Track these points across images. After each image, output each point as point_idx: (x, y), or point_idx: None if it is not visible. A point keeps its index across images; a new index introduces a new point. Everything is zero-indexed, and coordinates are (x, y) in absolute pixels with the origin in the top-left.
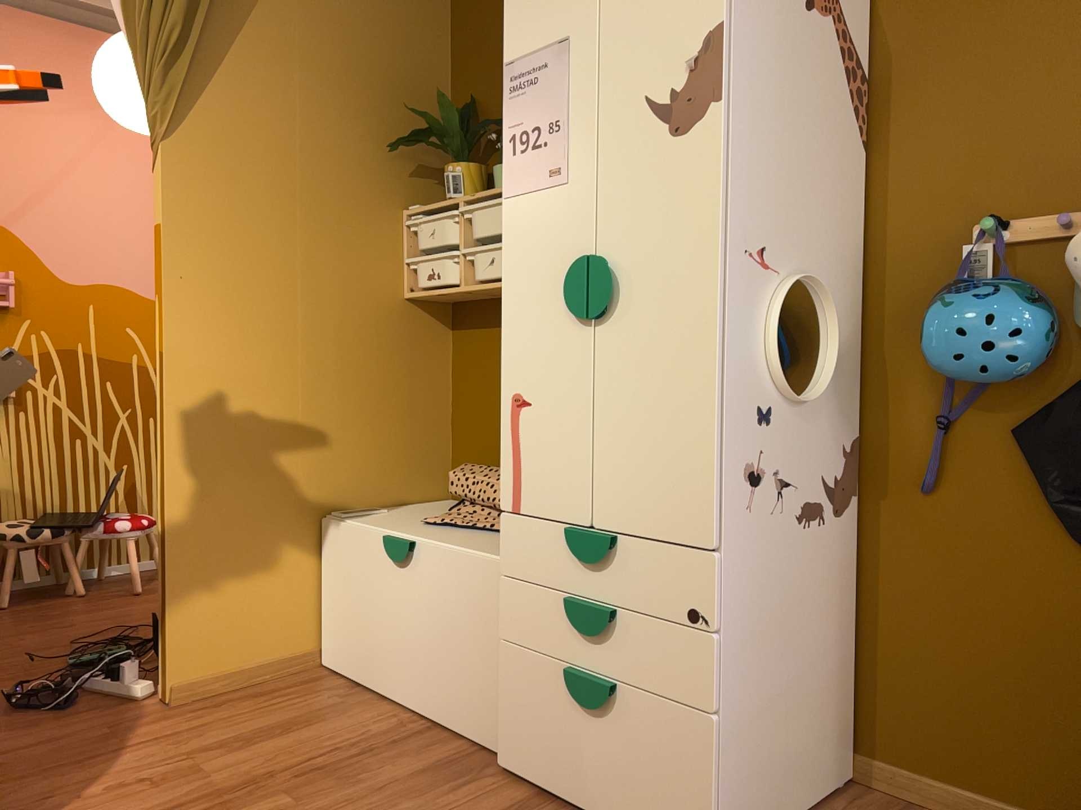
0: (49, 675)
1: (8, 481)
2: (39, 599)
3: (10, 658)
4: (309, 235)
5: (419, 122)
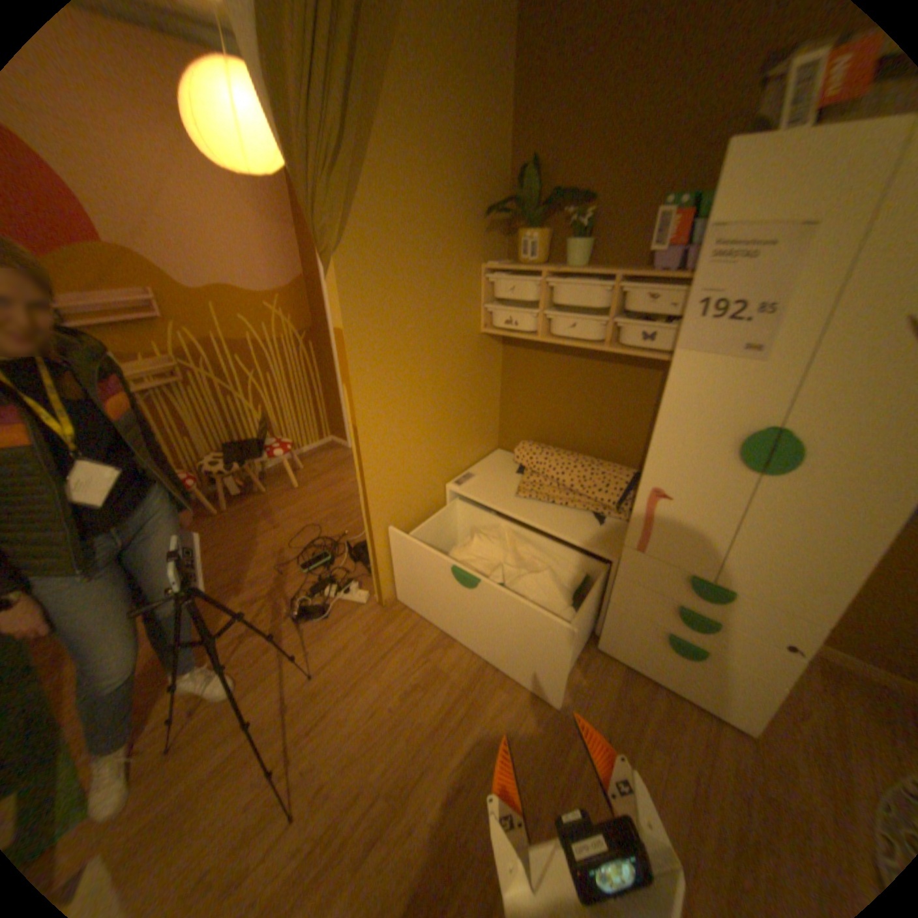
0: (297, 583)
1: (193, 433)
2: (240, 500)
3: (263, 569)
4: (429, 305)
5: (490, 179)
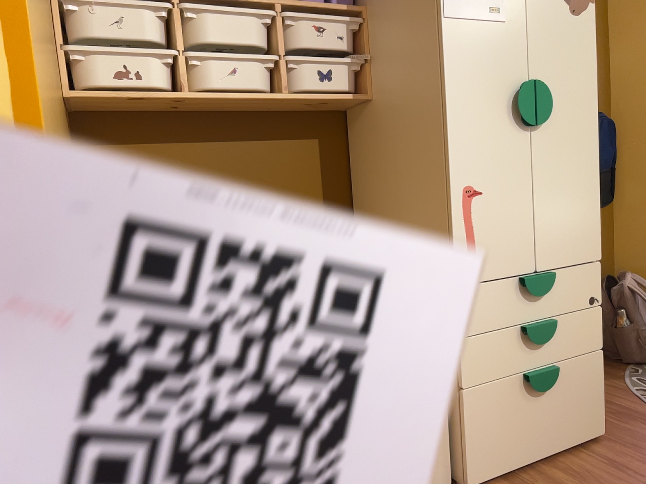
0: None
1: None
2: None
3: None
4: None
5: None
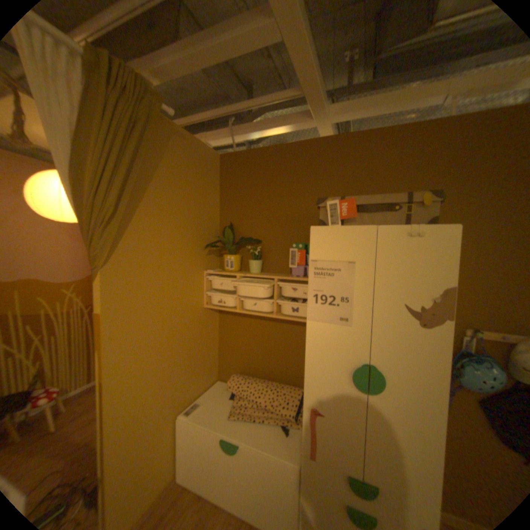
0: None
1: None
2: None
3: None
4: (169, 294)
5: (209, 231)
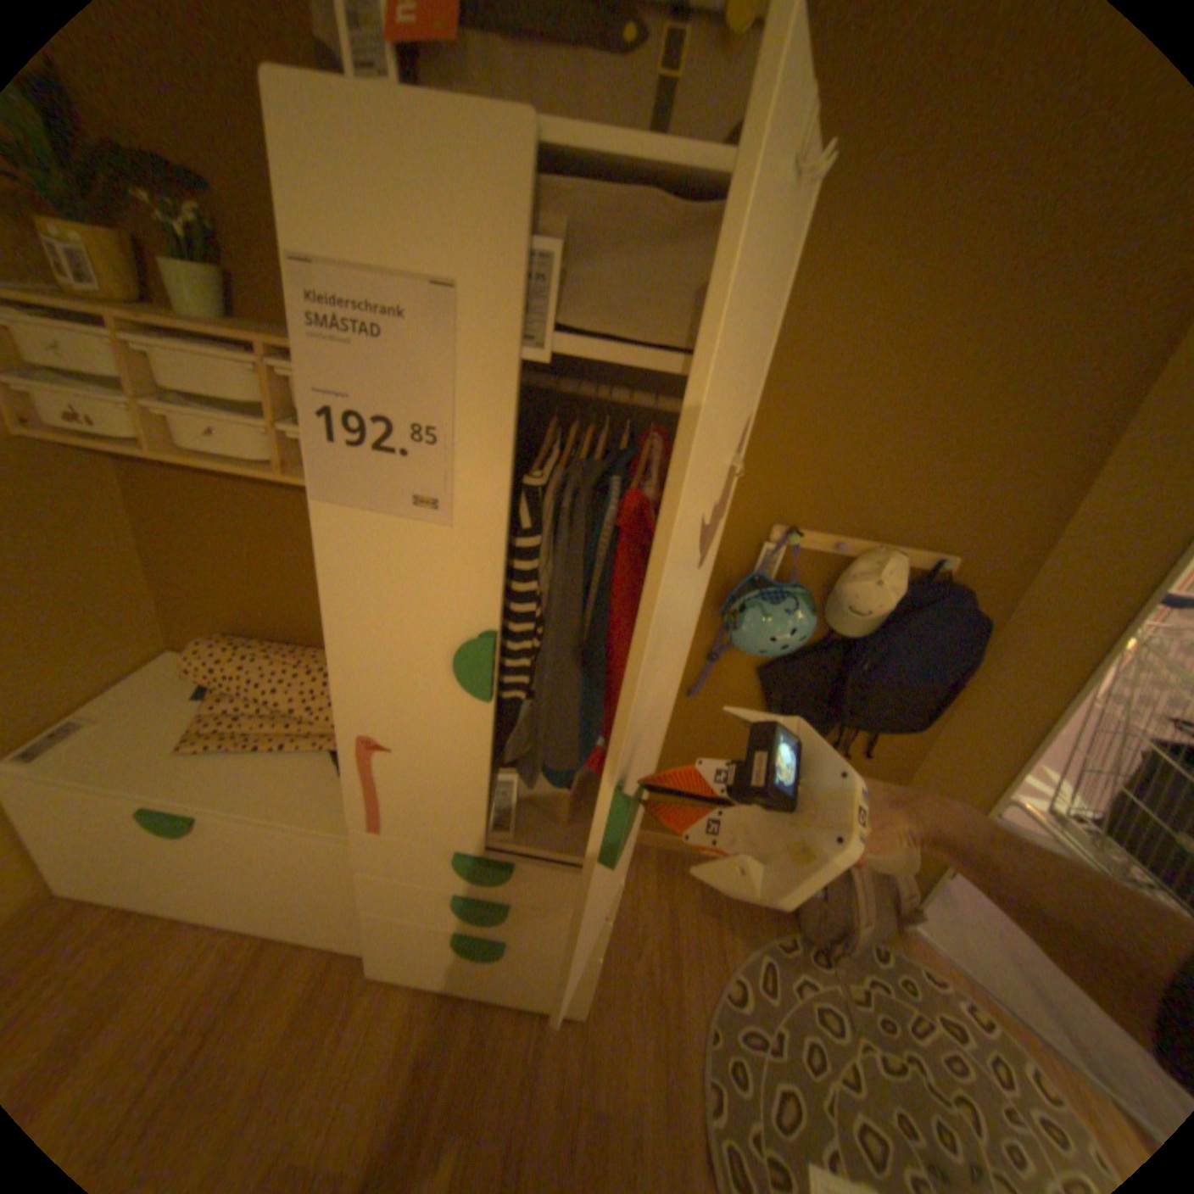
0: None
1: None
2: None
3: None
4: None
5: None
